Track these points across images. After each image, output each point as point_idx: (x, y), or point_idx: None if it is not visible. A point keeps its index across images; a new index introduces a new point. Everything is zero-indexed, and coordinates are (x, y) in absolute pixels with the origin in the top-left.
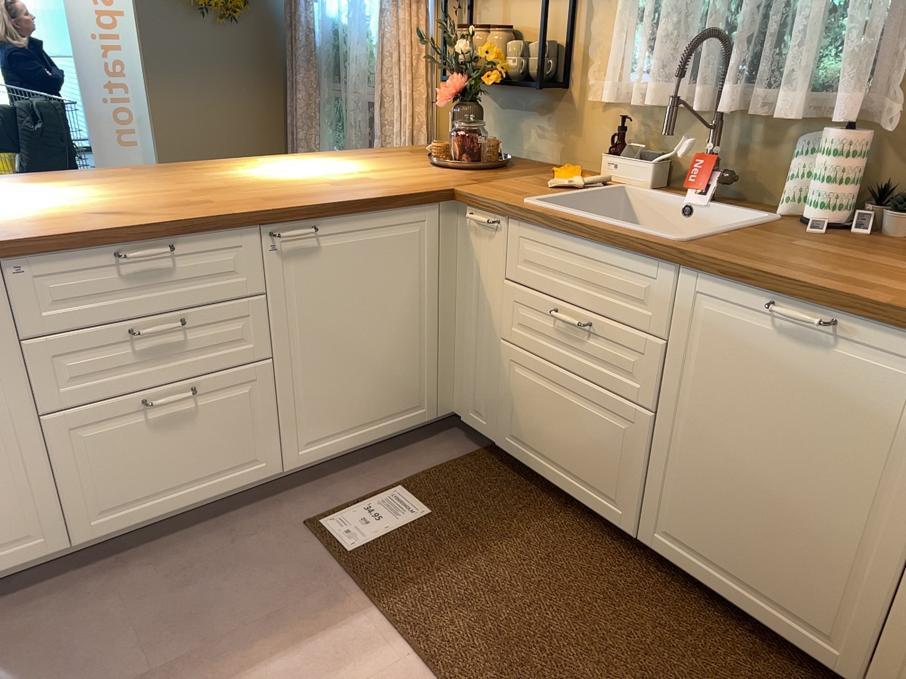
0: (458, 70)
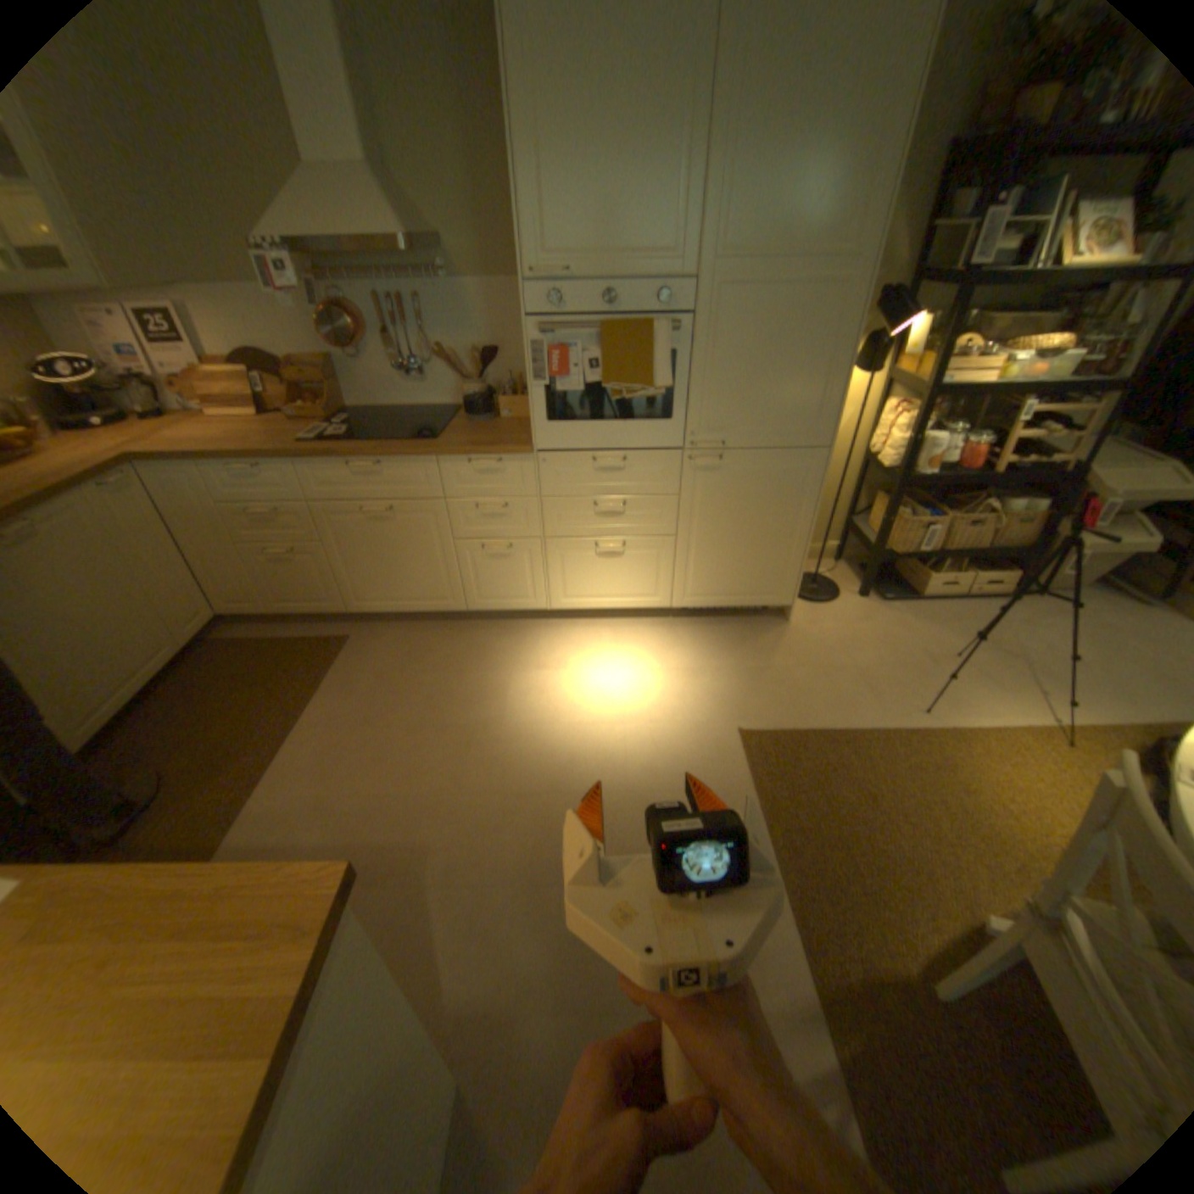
0: None
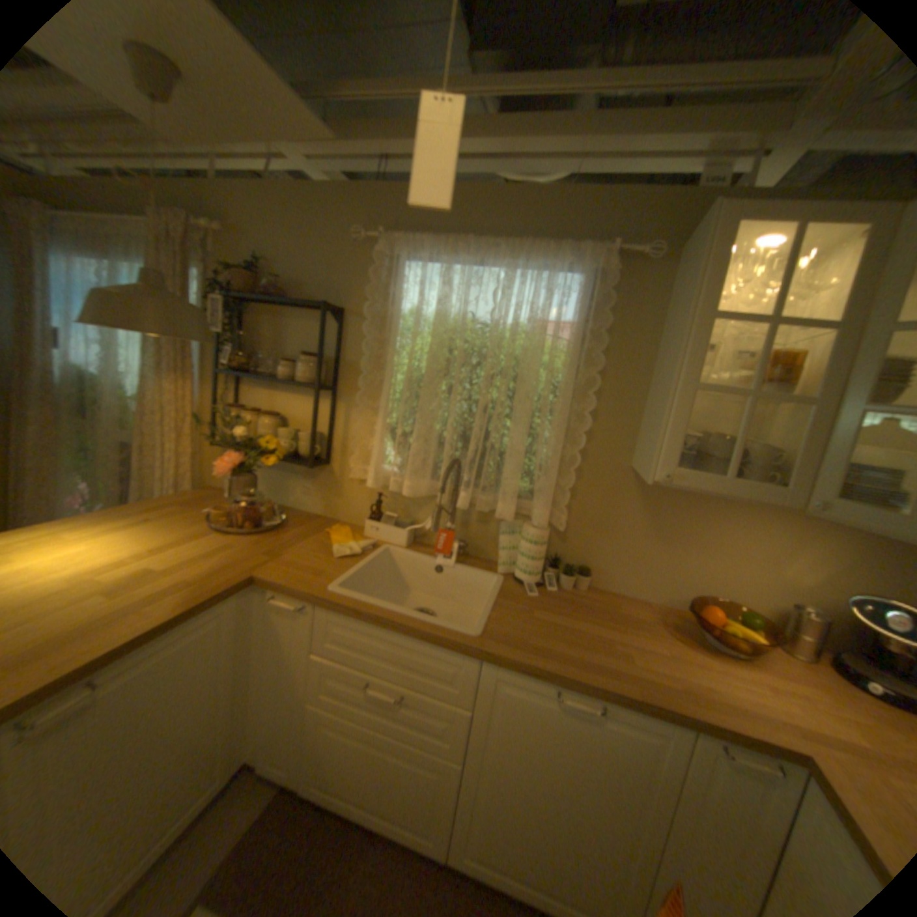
0: (235, 448)
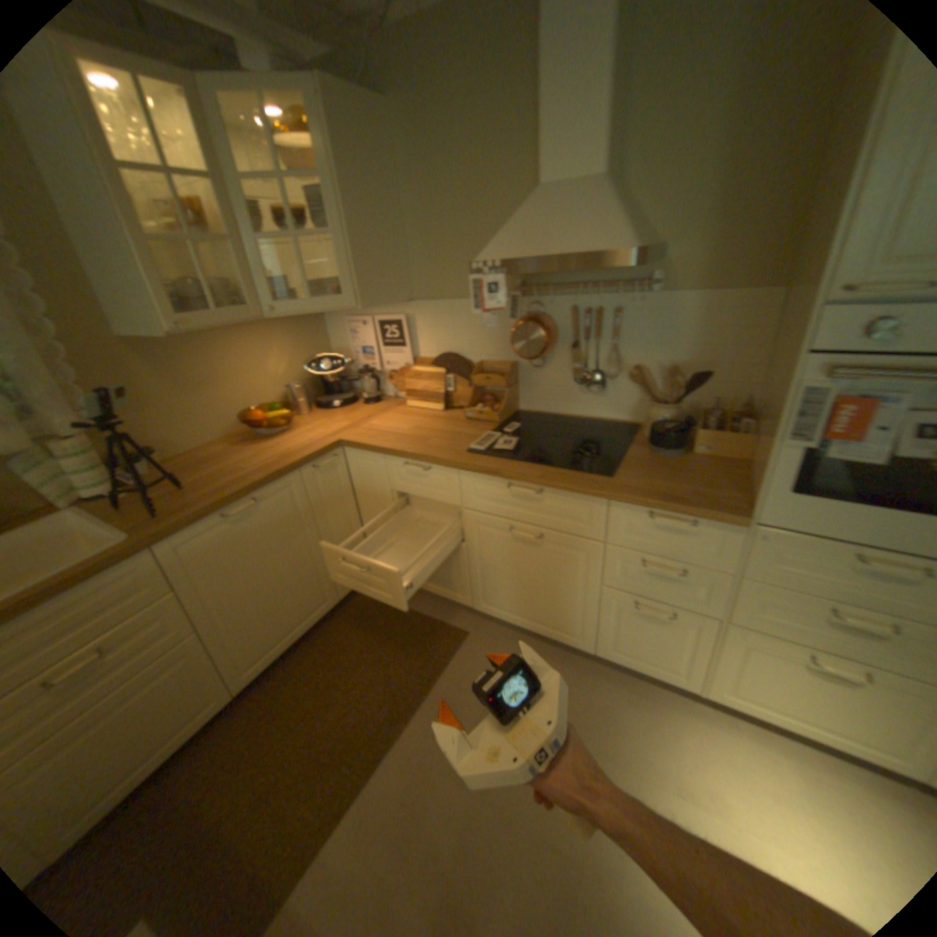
0: None
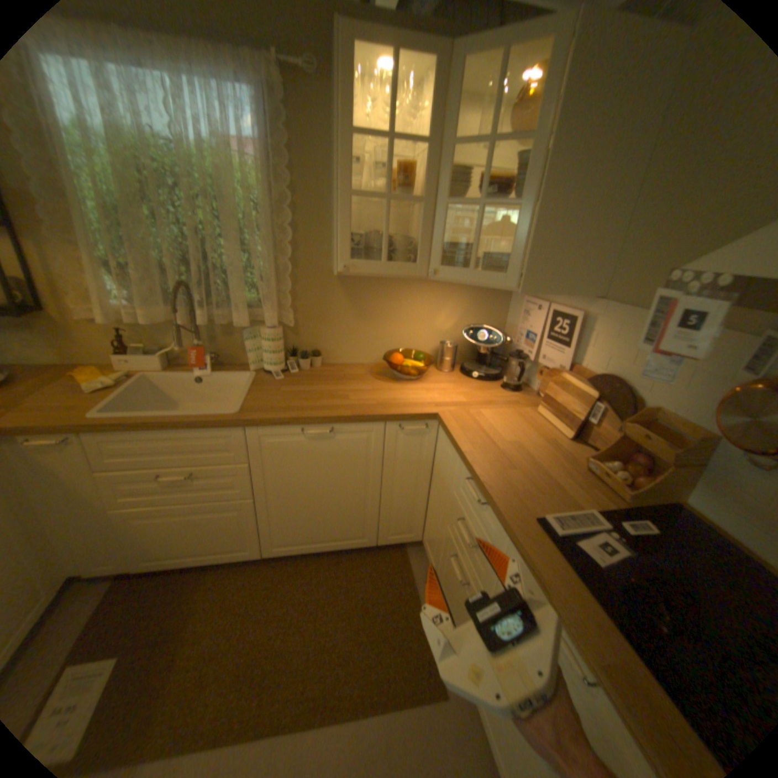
0: None
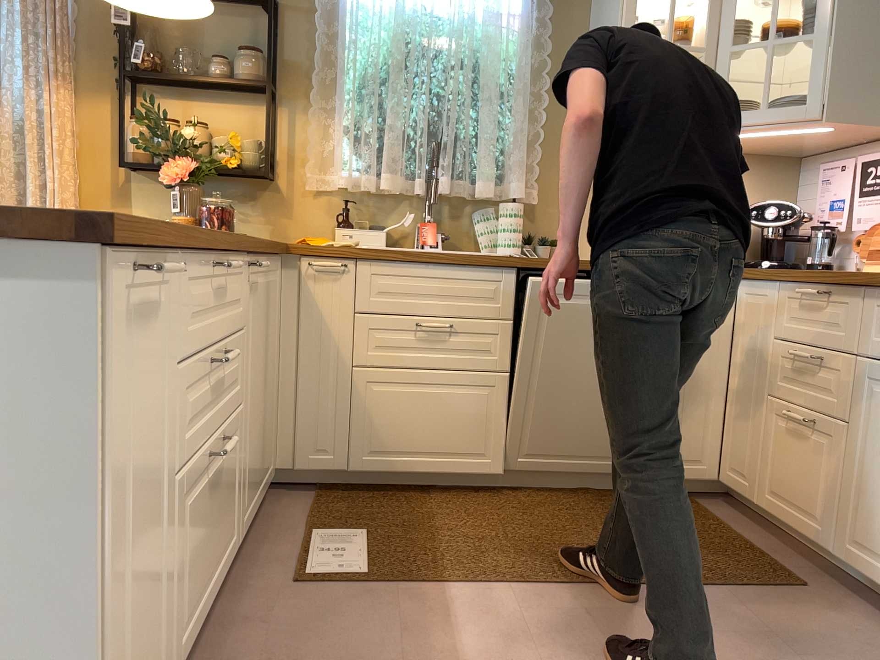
0: (187, 153)
